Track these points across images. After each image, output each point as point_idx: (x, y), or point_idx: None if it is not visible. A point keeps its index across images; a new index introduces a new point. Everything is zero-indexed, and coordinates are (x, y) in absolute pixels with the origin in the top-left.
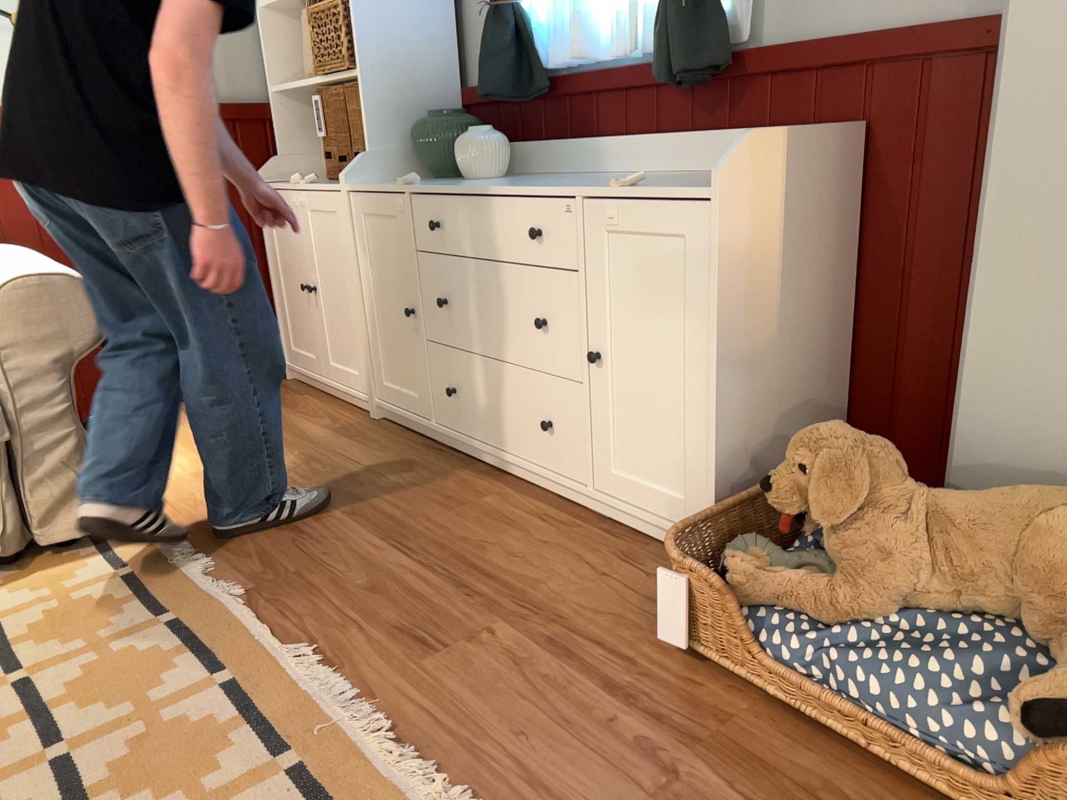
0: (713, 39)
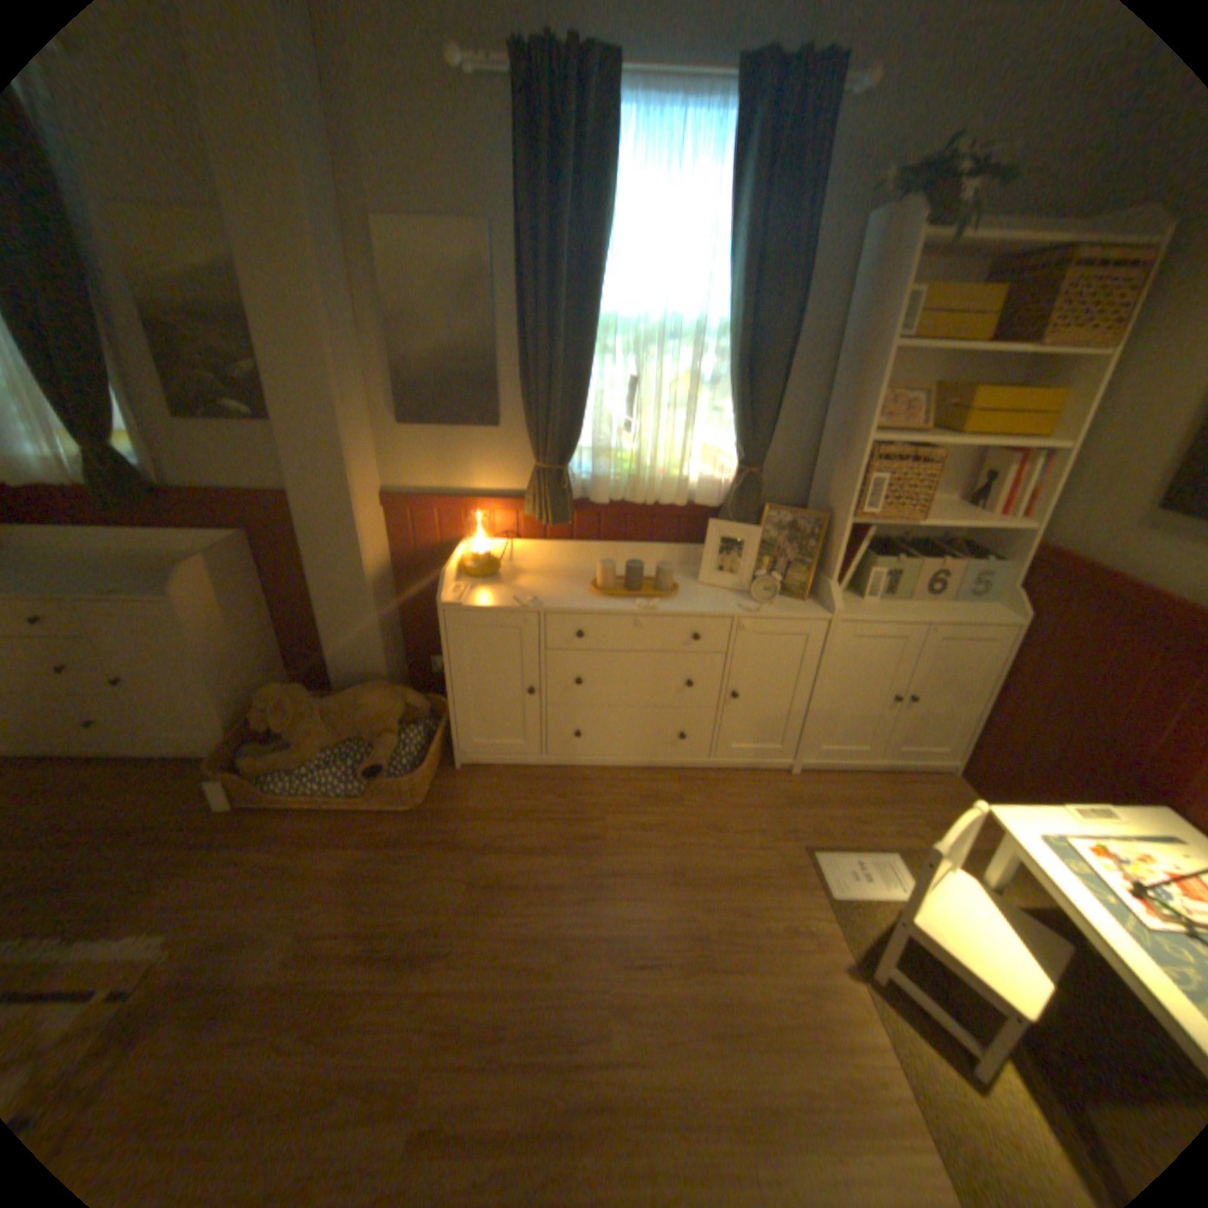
0: (135, 486)
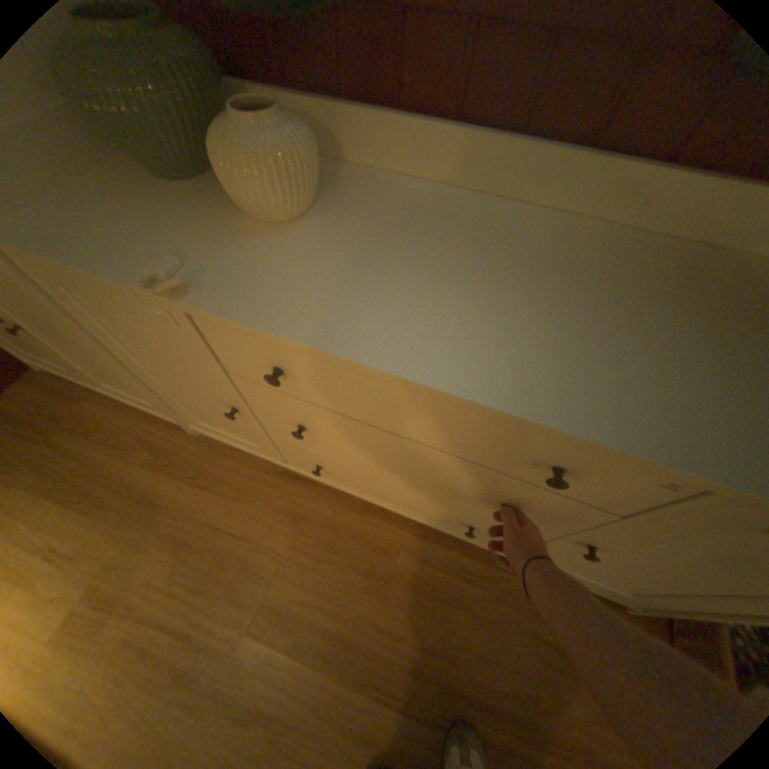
0: None
